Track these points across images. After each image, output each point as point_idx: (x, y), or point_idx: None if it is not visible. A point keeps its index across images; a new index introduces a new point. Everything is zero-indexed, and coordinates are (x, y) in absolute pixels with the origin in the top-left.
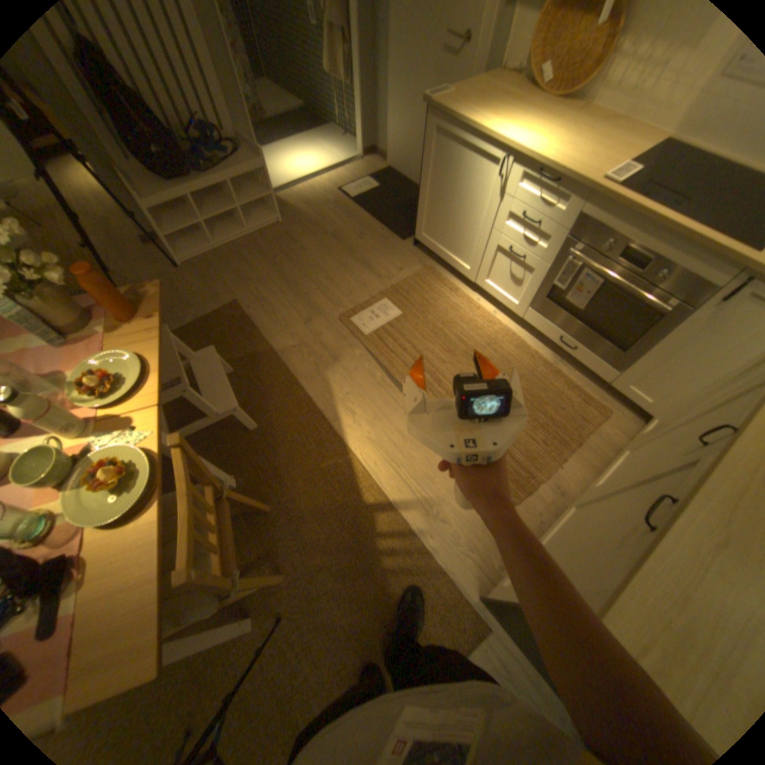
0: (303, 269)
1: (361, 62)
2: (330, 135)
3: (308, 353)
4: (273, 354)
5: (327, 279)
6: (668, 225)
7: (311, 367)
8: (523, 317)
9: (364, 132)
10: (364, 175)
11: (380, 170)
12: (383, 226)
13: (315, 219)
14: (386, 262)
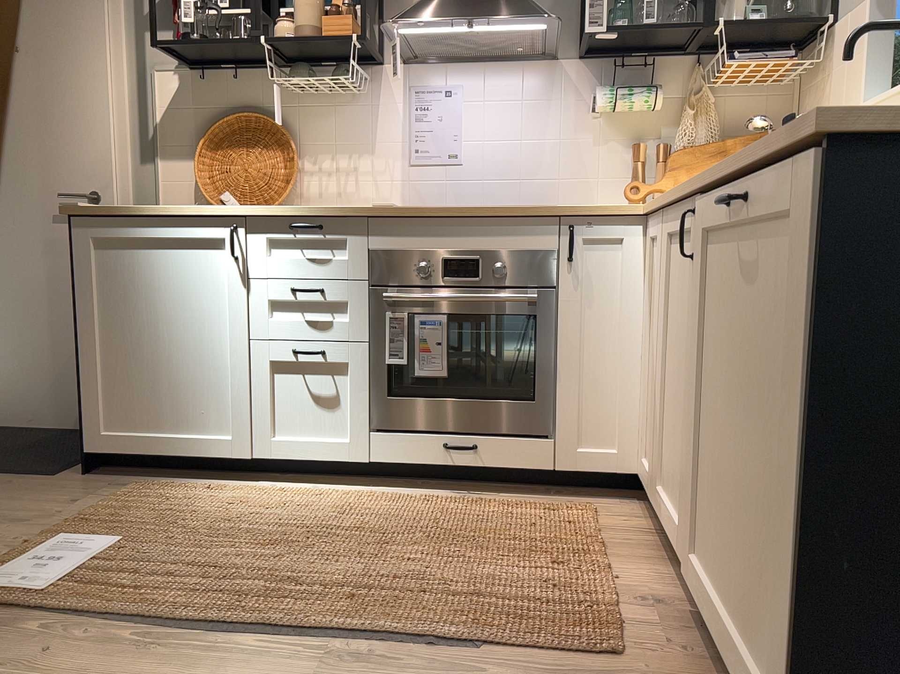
0: None
1: None
2: None
3: None
4: None
5: None
6: (469, 212)
7: None
8: (371, 460)
9: None
10: None
11: None
12: None
13: None
14: (29, 504)
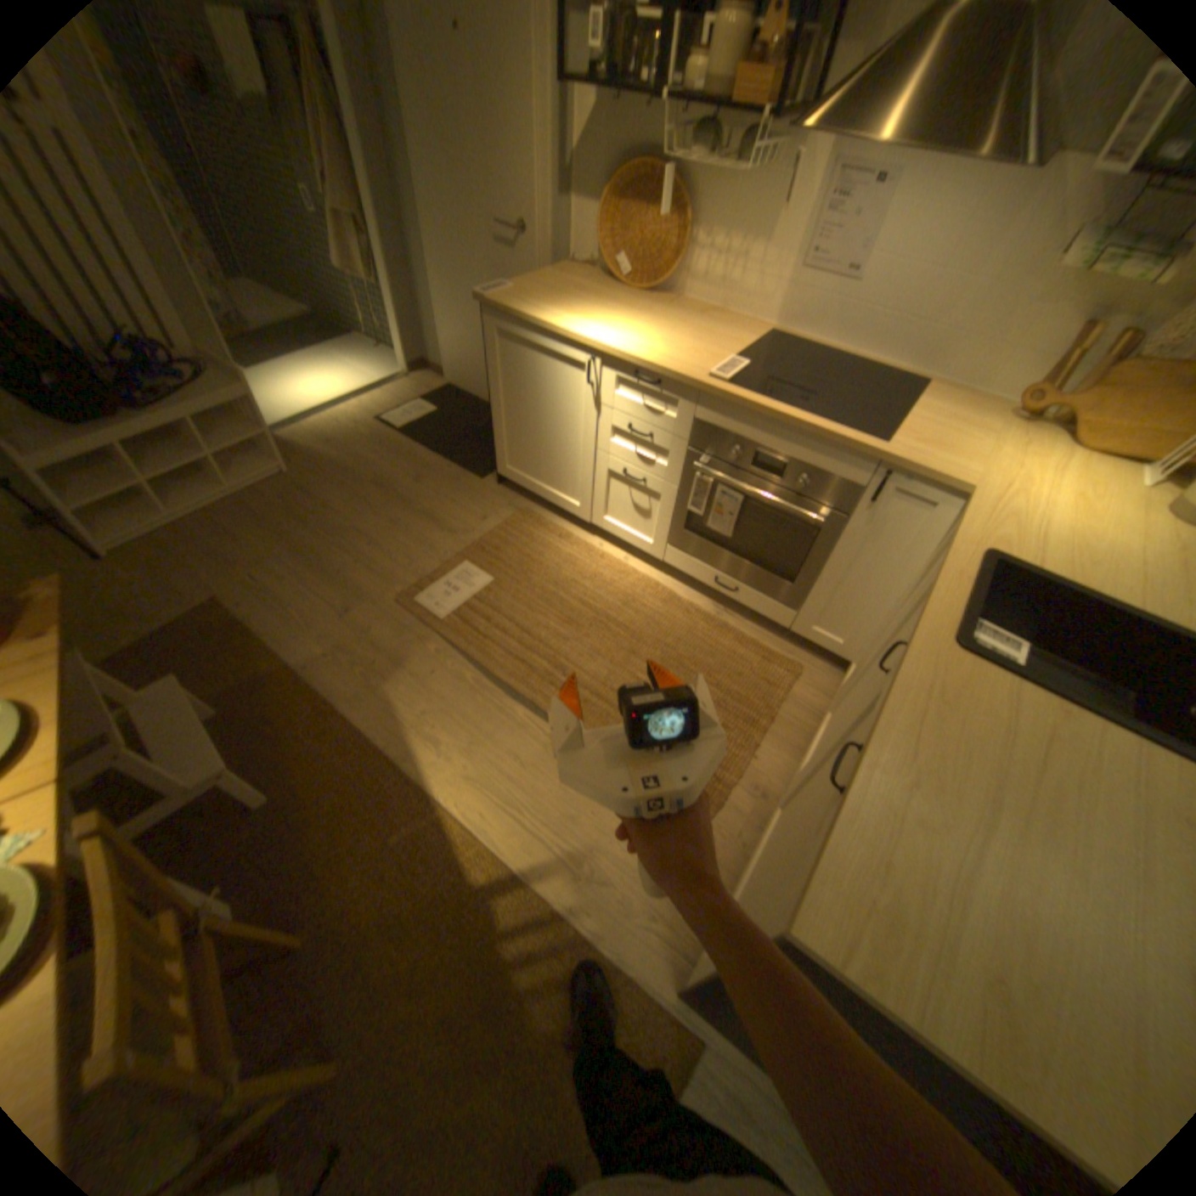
0: (328, 537)
1: (386, 258)
2: (354, 350)
3: (348, 664)
4: (287, 676)
5: (371, 546)
6: (788, 423)
7: (356, 684)
8: (662, 561)
9: (404, 344)
10: (413, 399)
11: (435, 391)
12: (450, 464)
13: (343, 464)
14: (460, 511)
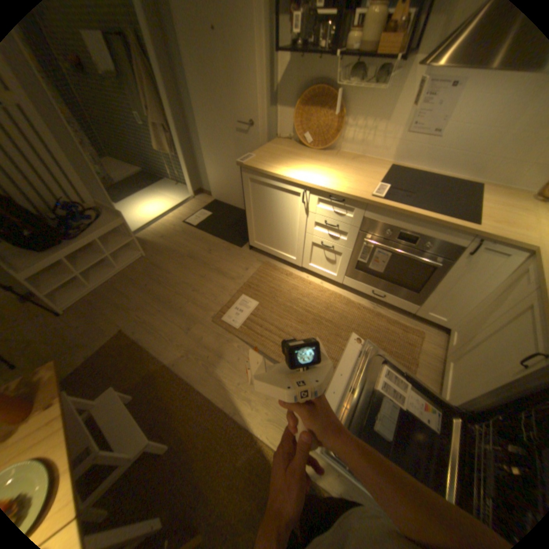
0: (171, 288)
1: (179, 141)
2: (165, 186)
3: (194, 359)
4: (164, 370)
5: (193, 290)
6: (422, 217)
7: (200, 370)
8: (342, 283)
9: (190, 181)
10: (198, 208)
11: (208, 203)
12: (223, 241)
13: (171, 247)
14: (234, 266)
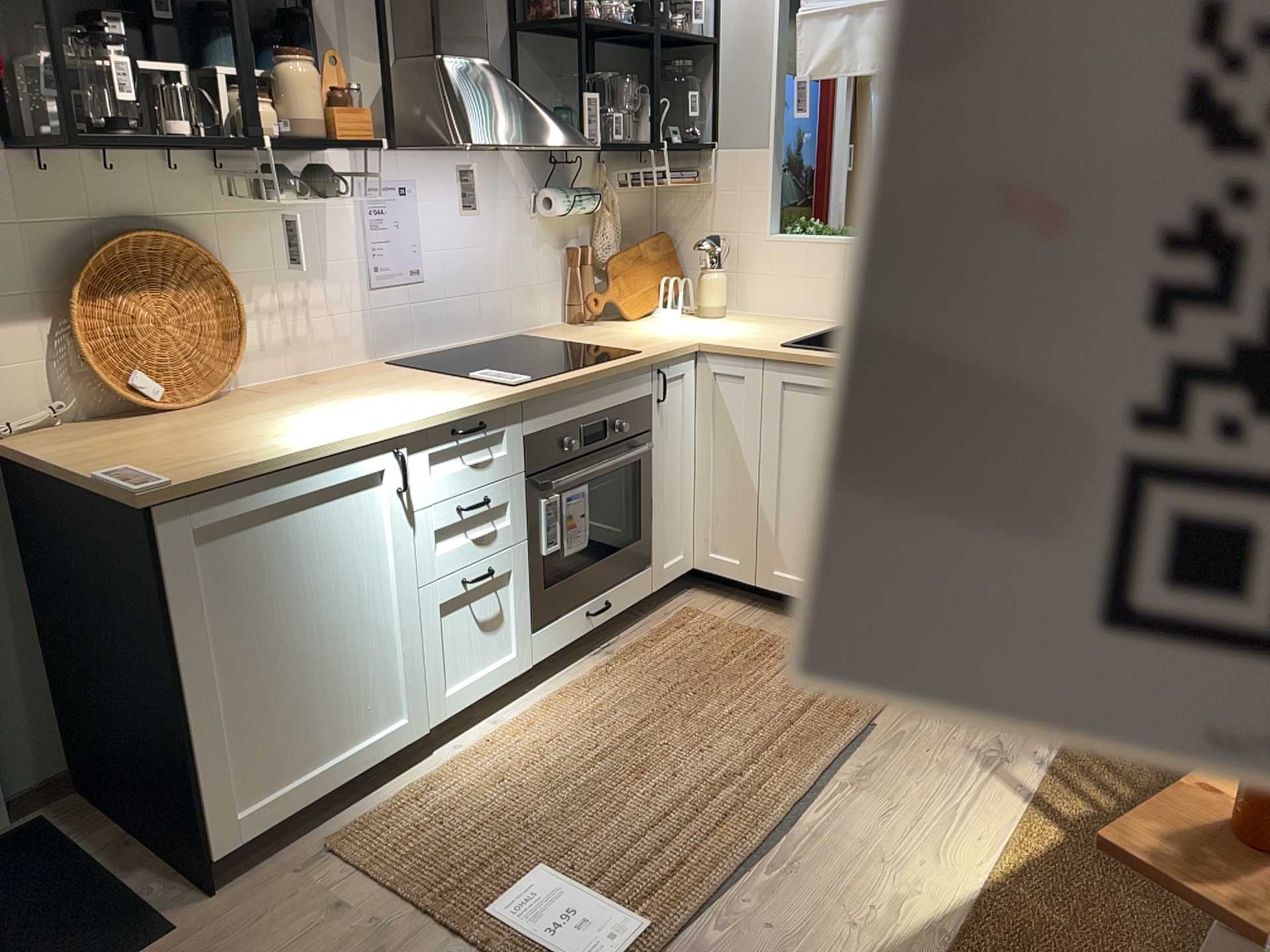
0: None
1: None
2: None
3: None
4: None
5: None
6: (601, 374)
7: None
8: (534, 663)
9: None
10: None
11: None
12: None
13: None
14: None
